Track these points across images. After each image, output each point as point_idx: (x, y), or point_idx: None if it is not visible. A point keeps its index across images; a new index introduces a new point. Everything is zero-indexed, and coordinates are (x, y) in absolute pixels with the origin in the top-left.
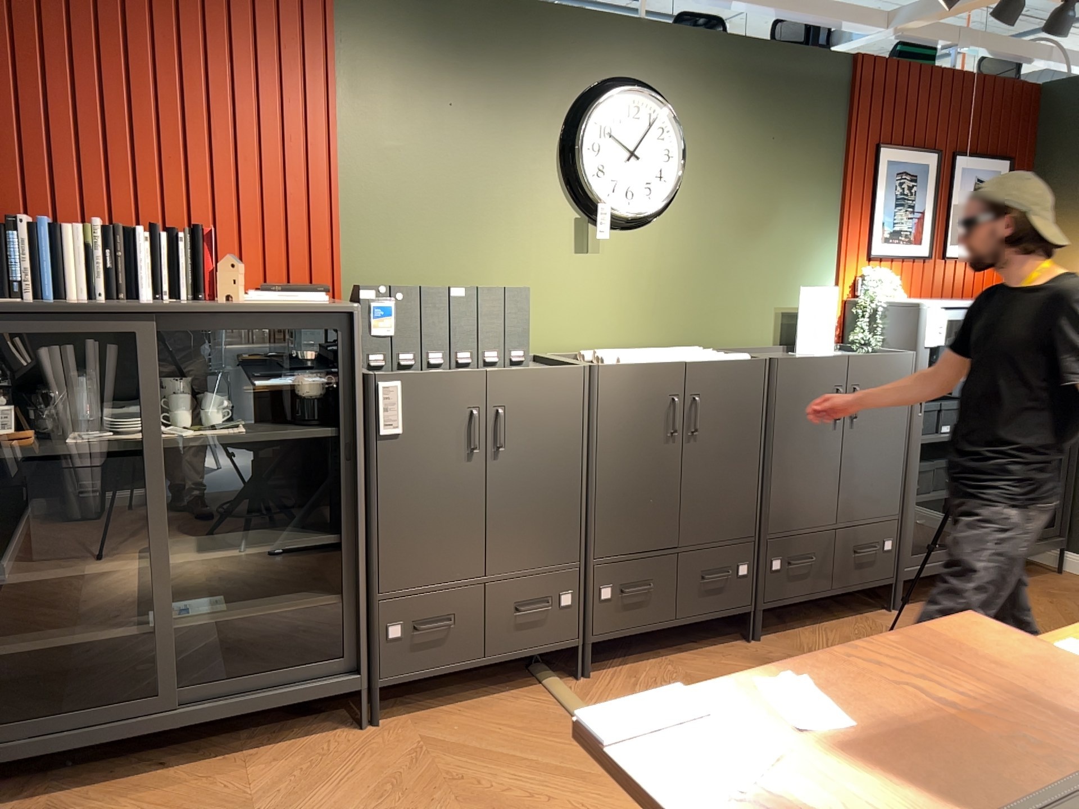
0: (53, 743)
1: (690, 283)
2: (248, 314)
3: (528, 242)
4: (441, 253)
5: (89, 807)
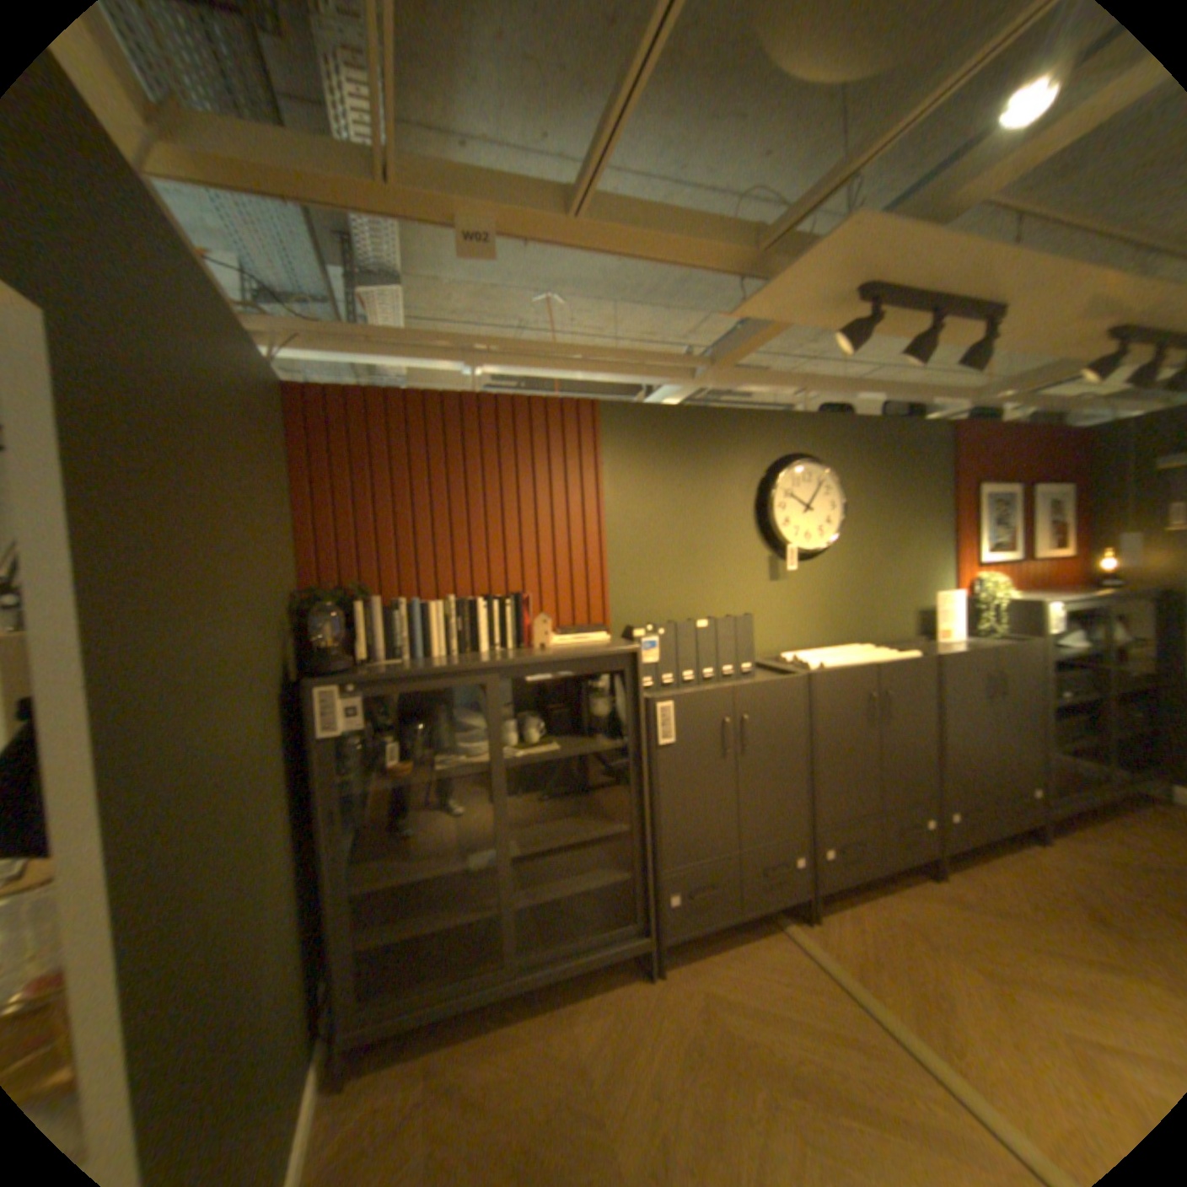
0: (430, 1015)
1: (853, 596)
2: (566, 659)
3: (738, 577)
4: (678, 591)
5: (460, 1074)
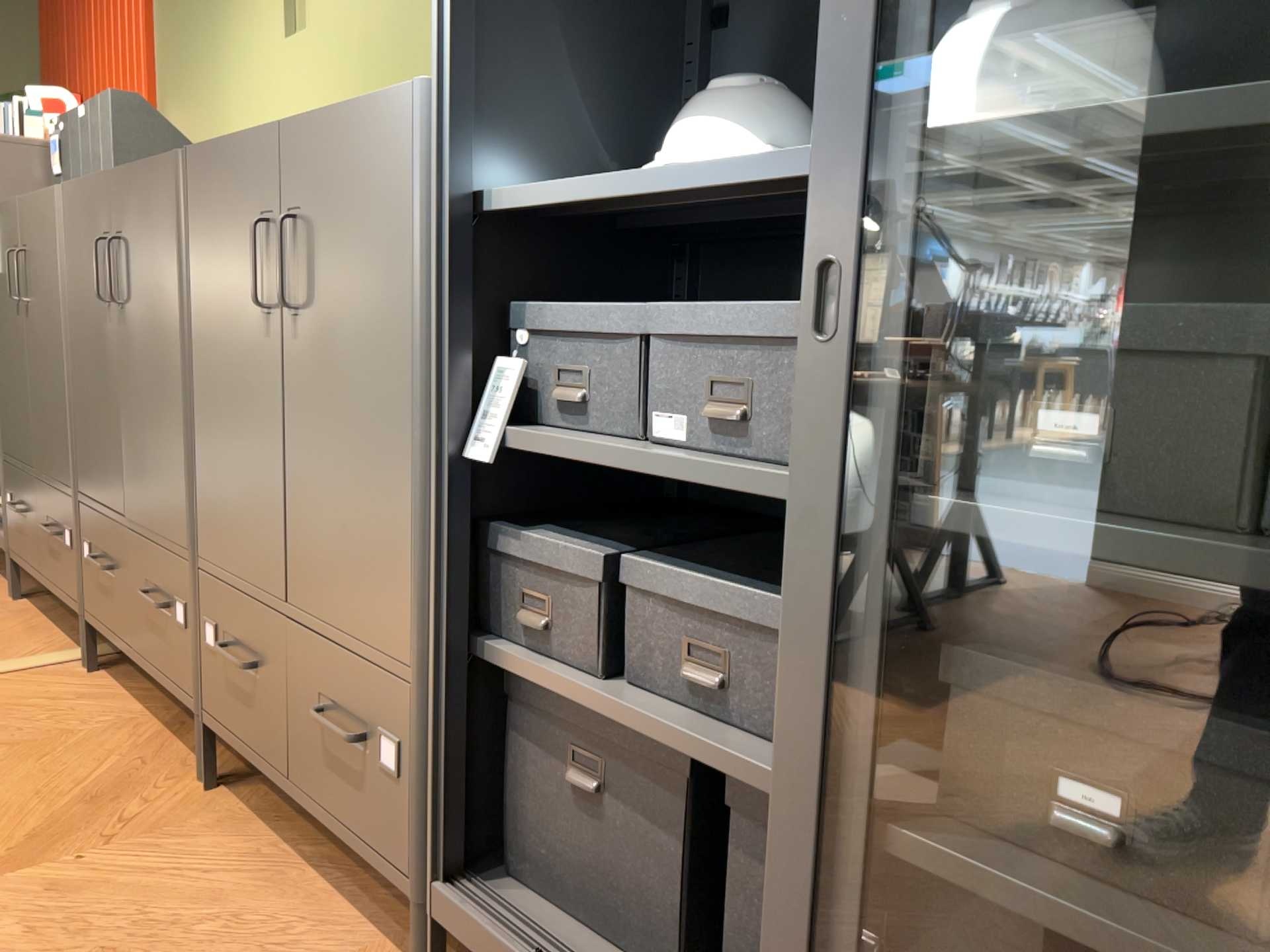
0: None
1: (402, 49)
2: None
3: (250, 42)
4: (201, 83)
5: None
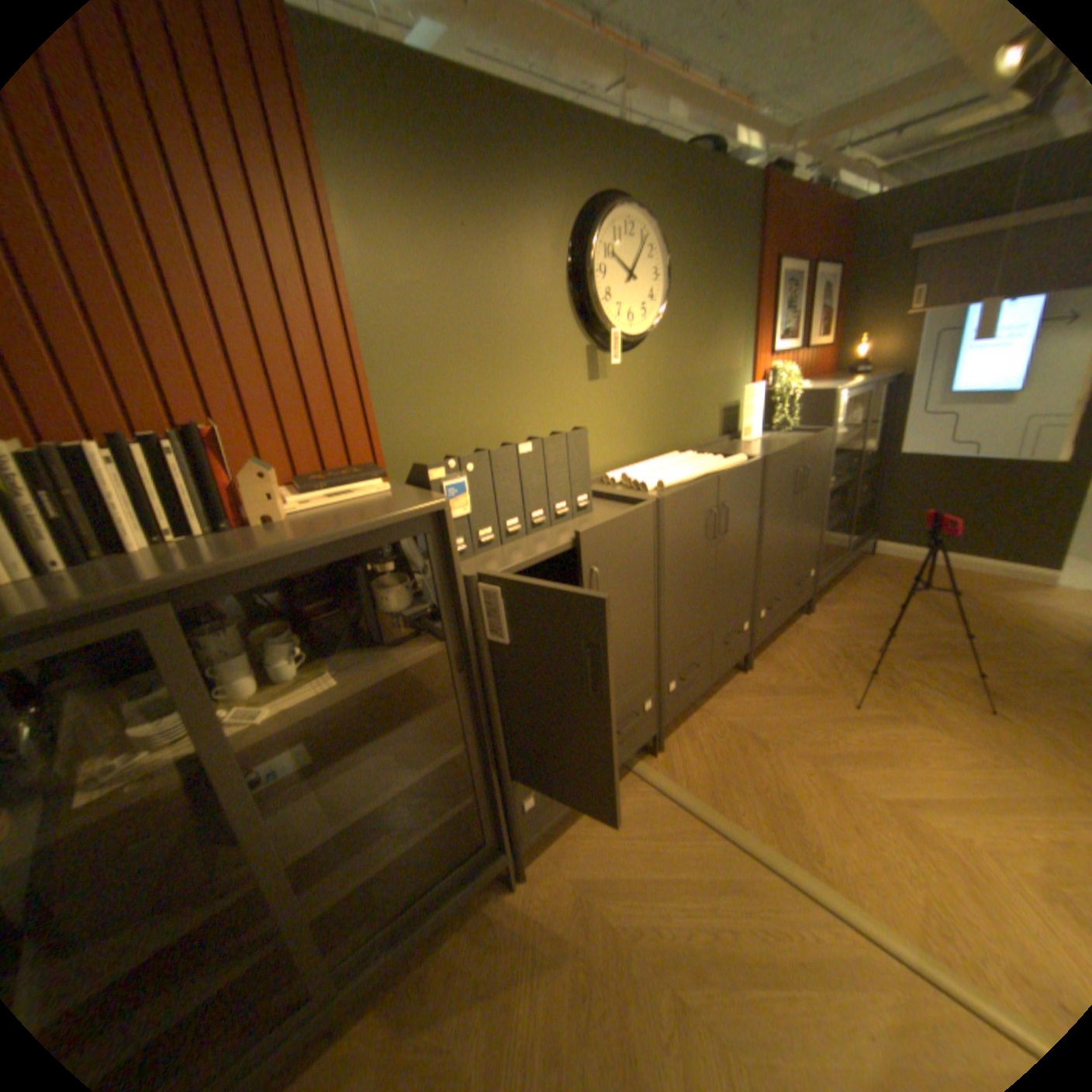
0: None
1: (669, 395)
2: (312, 548)
3: (551, 377)
4: (475, 402)
5: None
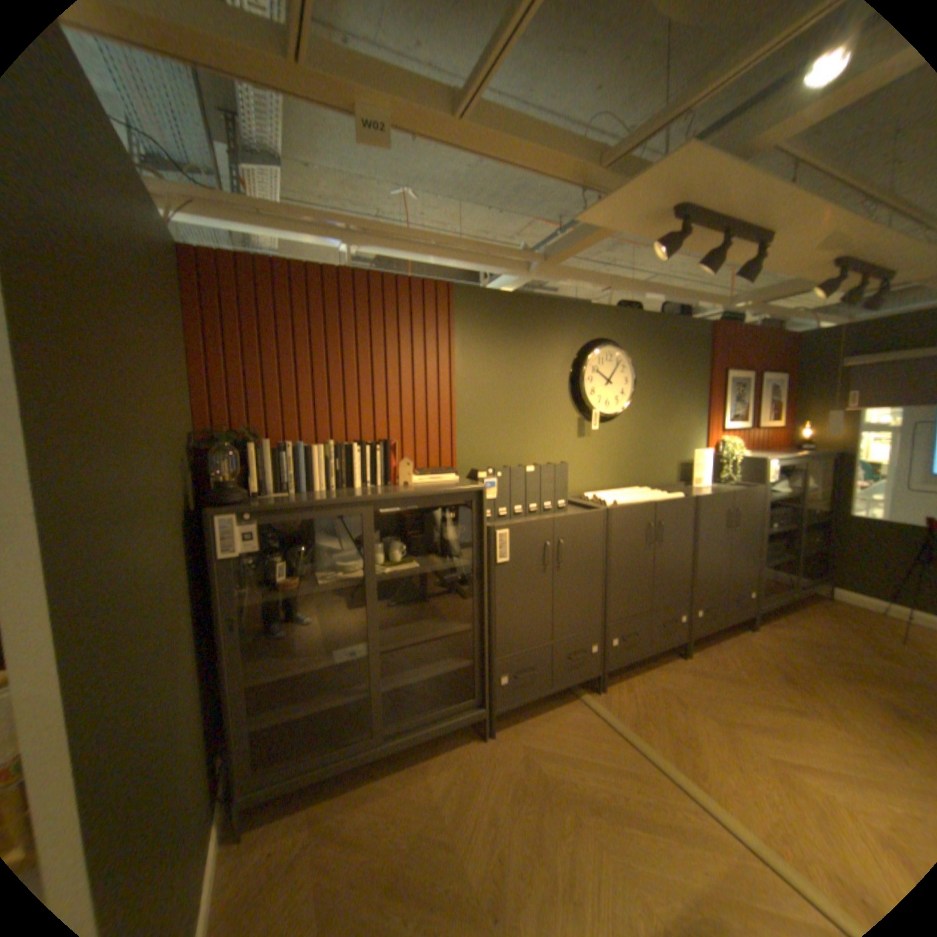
0: (312, 778)
1: (635, 451)
2: (426, 495)
3: (554, 434)
4: (508, 443)
5: (337, 821)
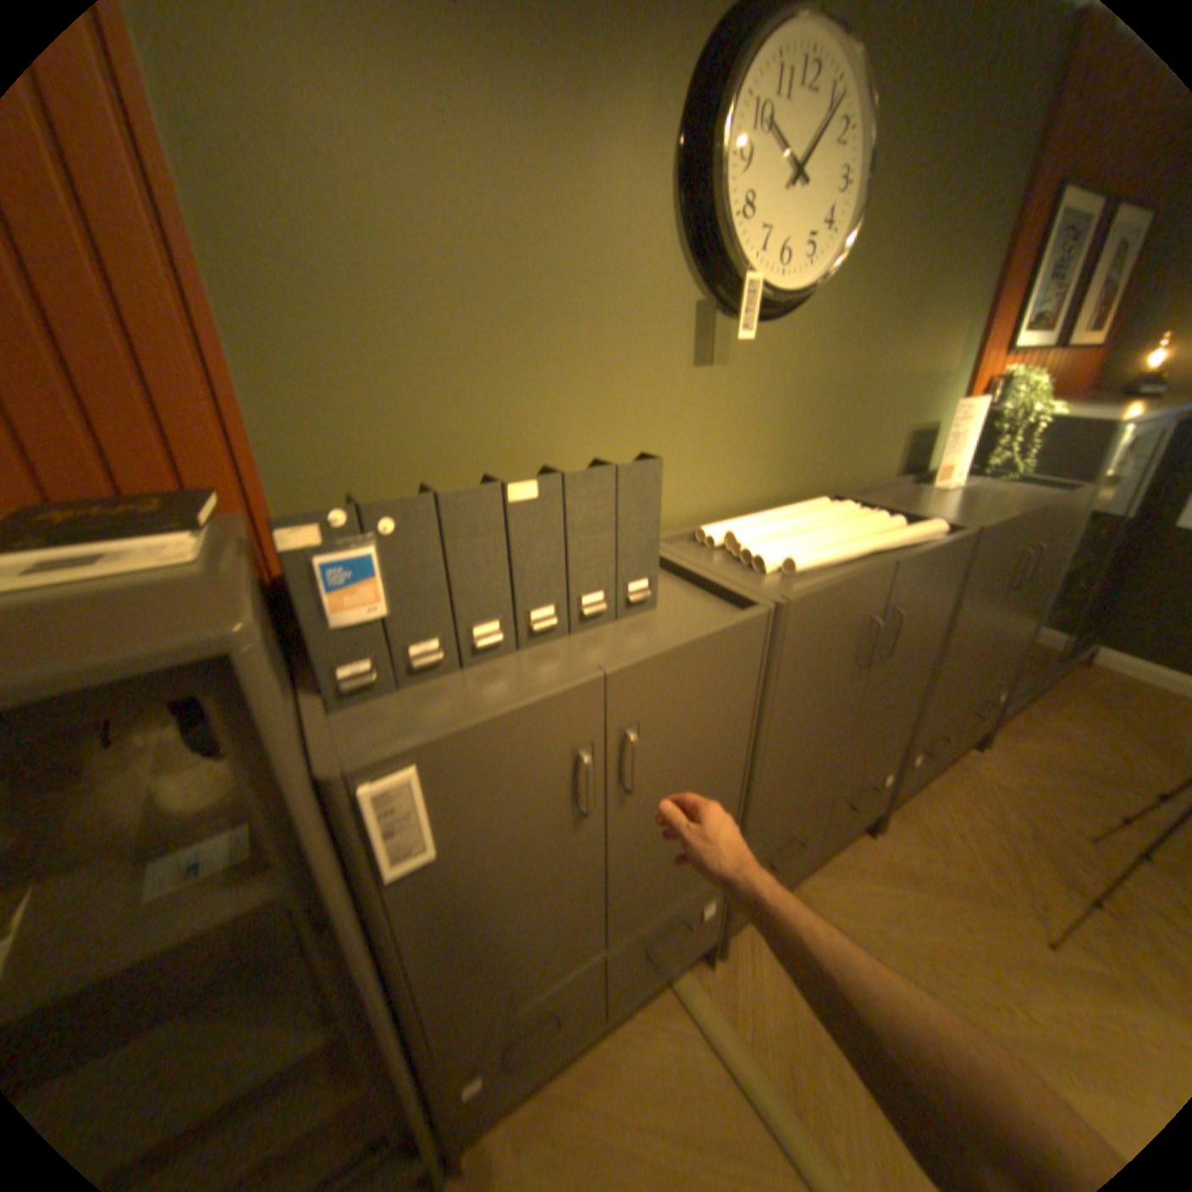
0: None
1: (829, 402)
2: None
3: (622, 352)
4: (468, 384)
5: None
